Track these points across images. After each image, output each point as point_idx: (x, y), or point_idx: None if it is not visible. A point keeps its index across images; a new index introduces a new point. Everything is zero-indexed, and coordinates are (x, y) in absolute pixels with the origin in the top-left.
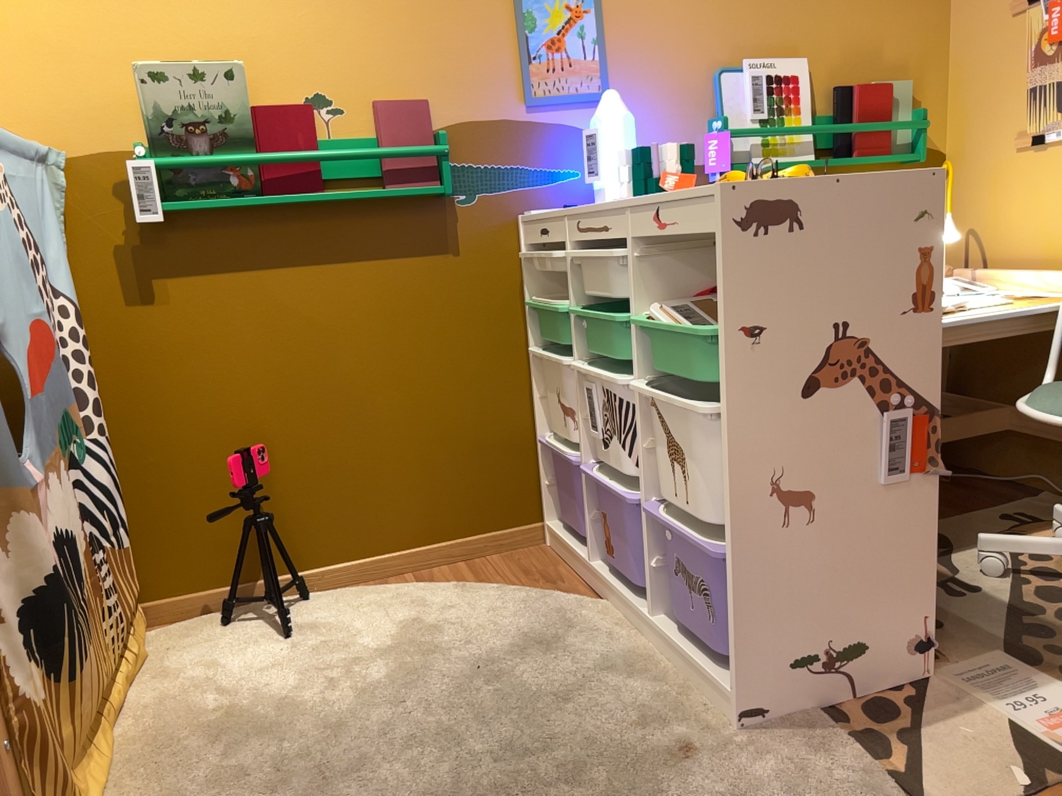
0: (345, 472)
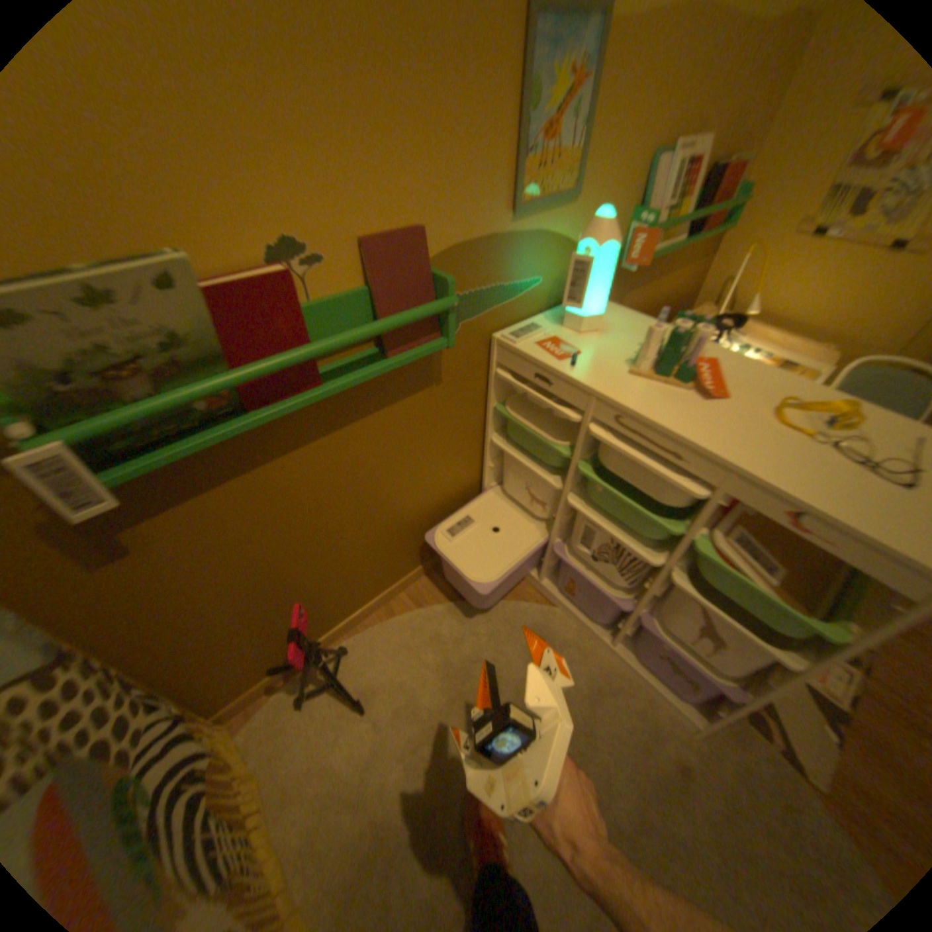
0: (357, 567)
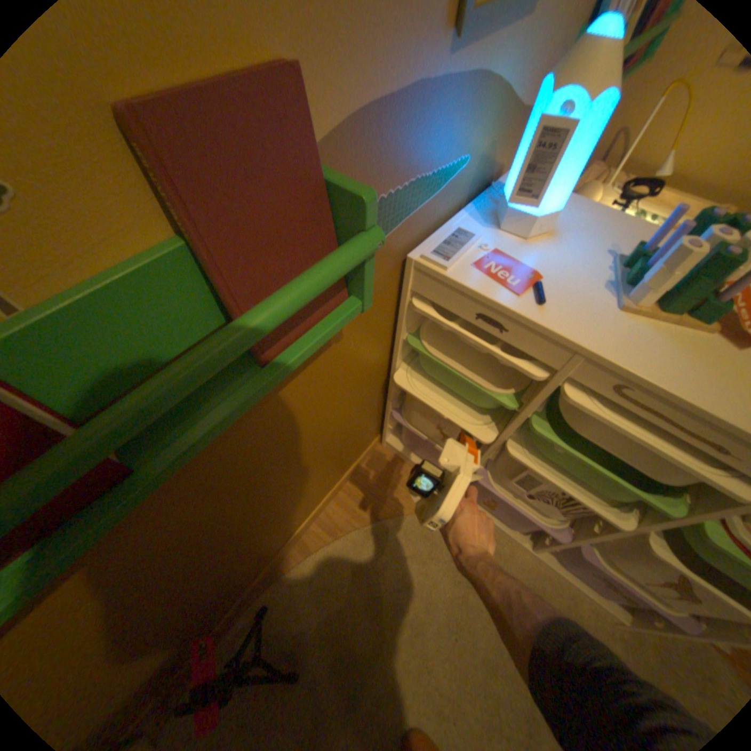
0: (262, 542)
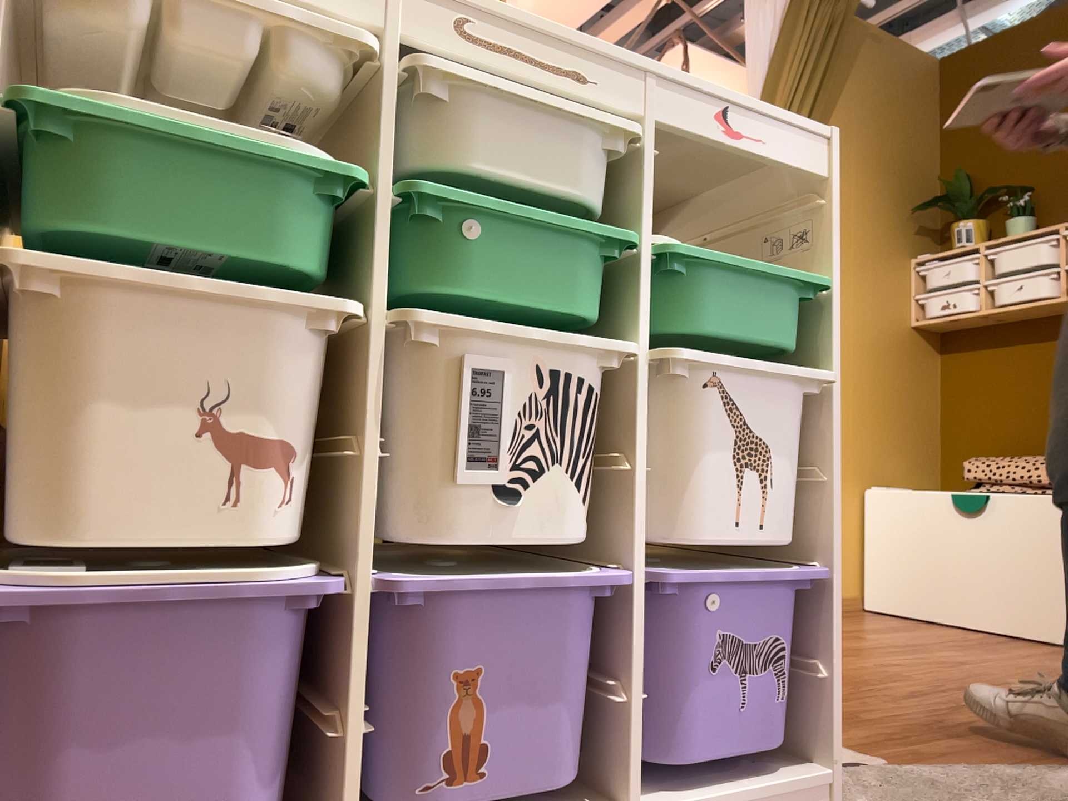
0: None
